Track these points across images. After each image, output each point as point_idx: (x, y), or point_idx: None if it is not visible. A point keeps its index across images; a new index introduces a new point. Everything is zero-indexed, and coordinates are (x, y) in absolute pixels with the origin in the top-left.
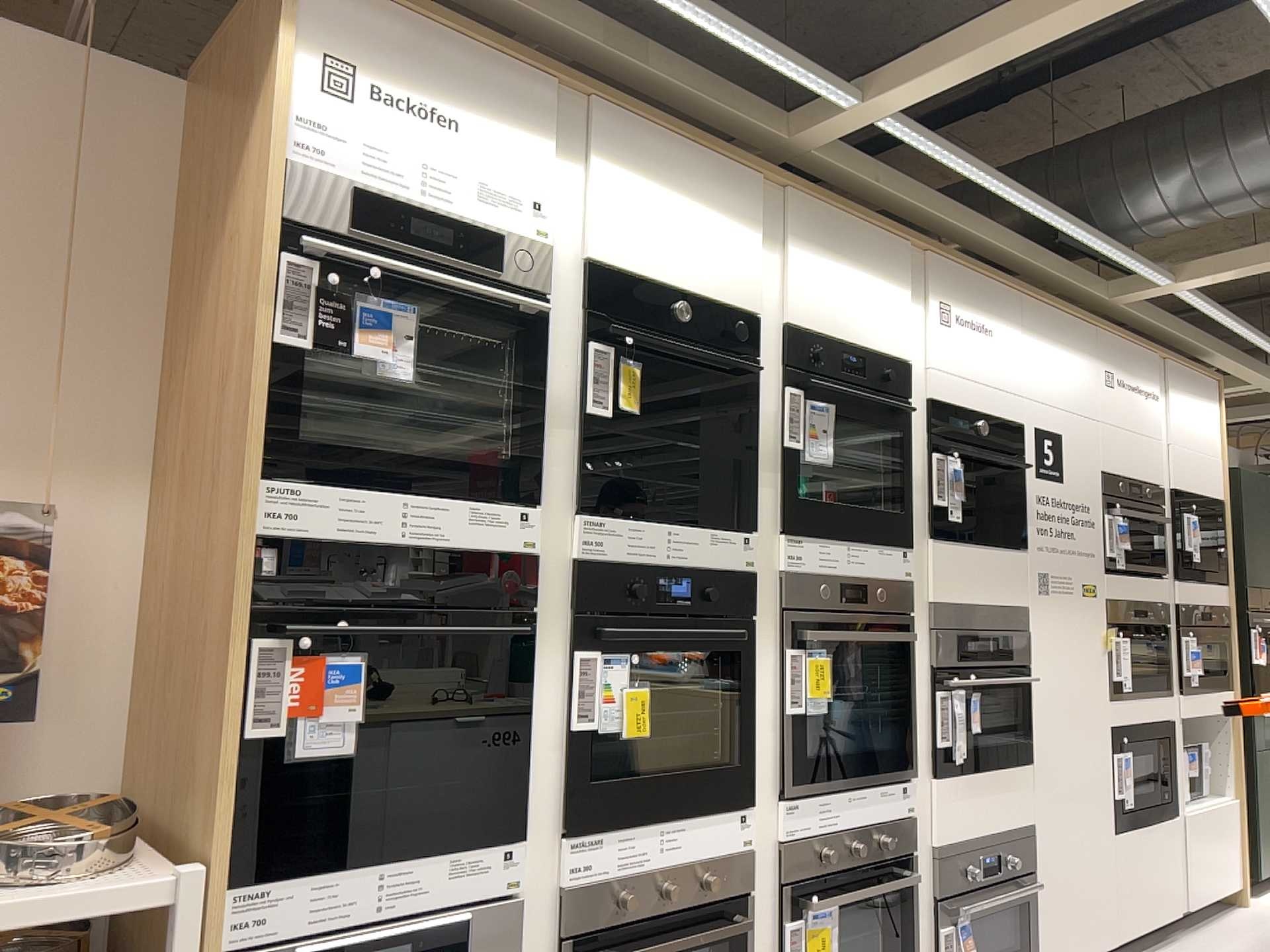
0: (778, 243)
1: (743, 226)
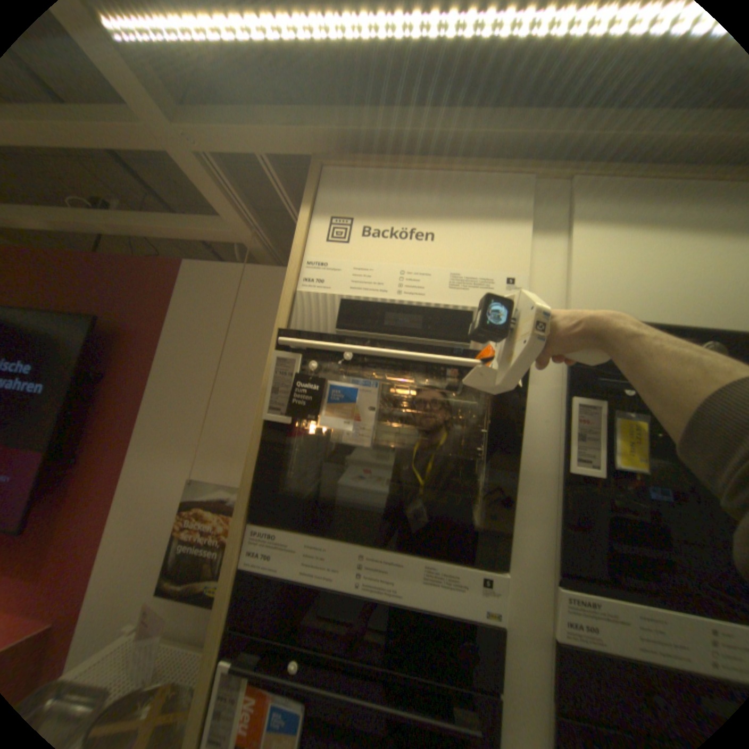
0: None
1: None
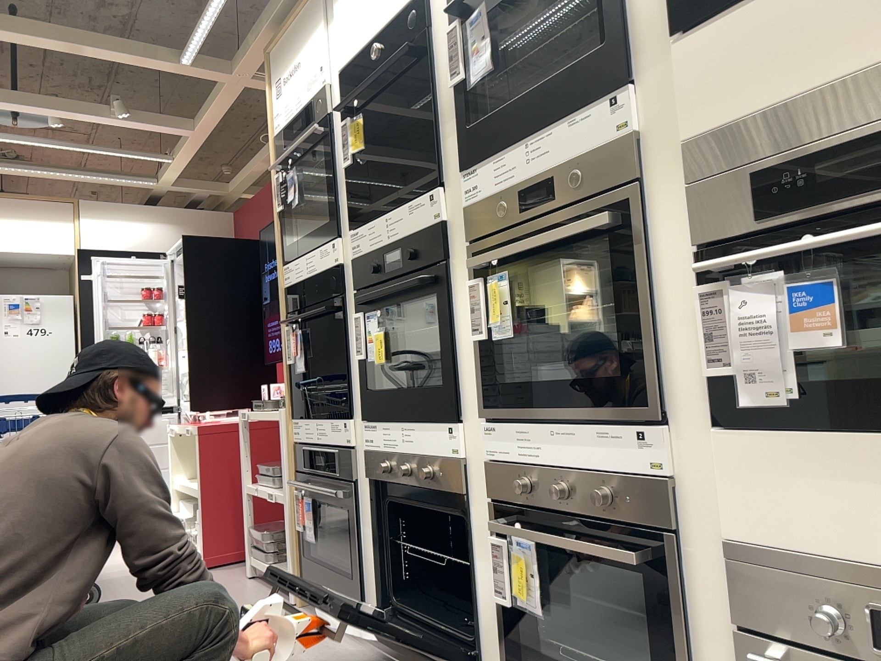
0: None
1: None
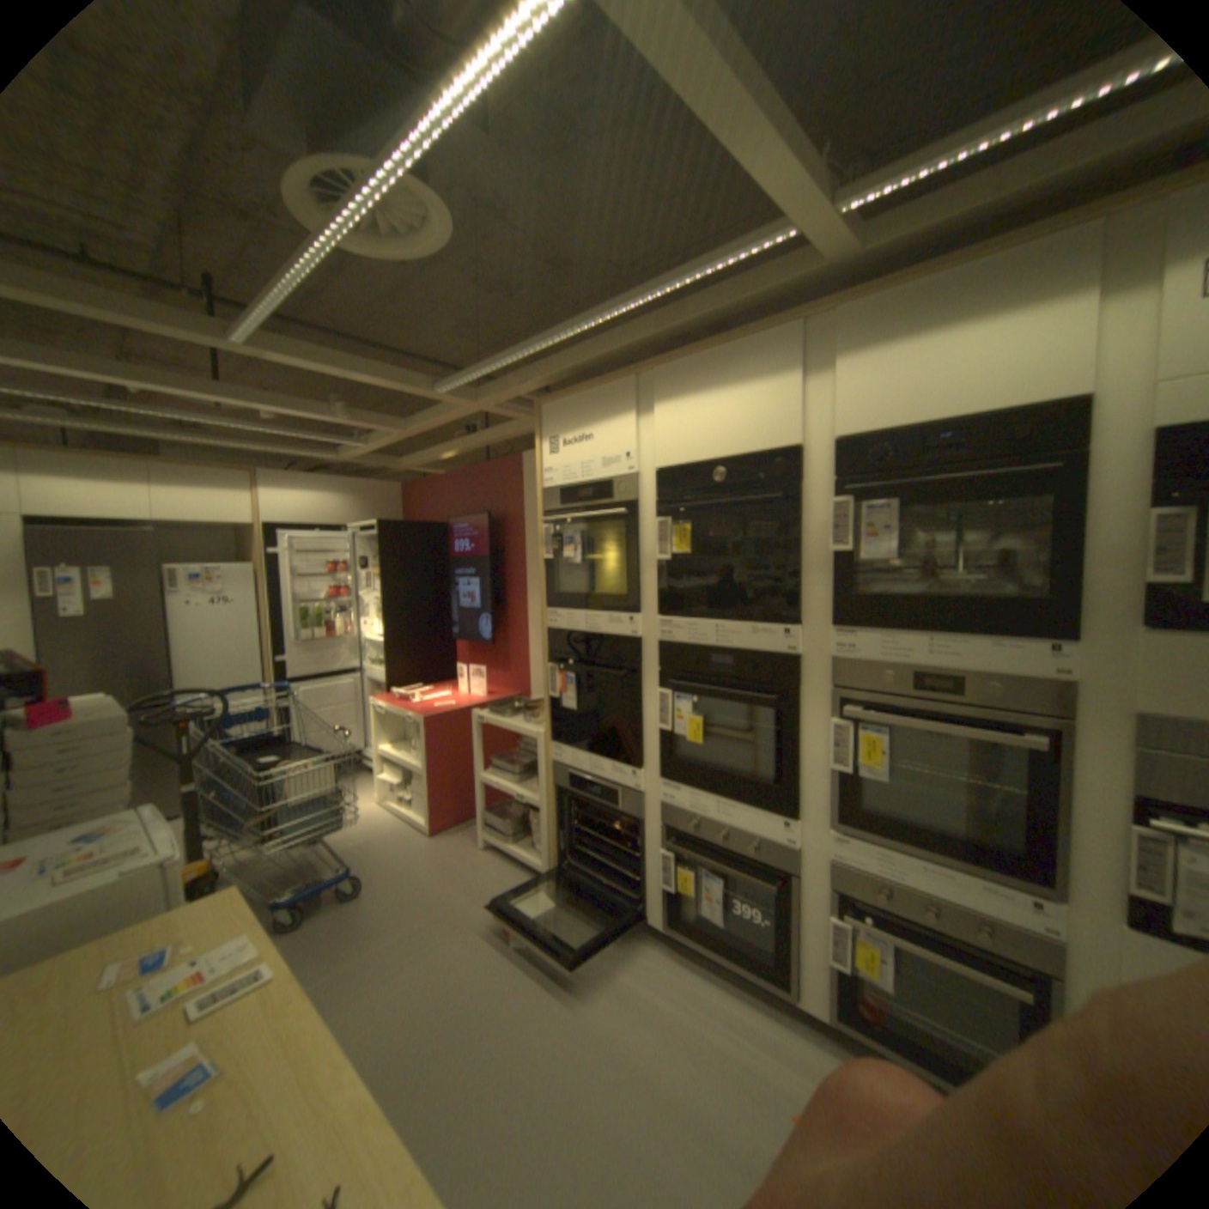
0: (833, 353)
1: (782, 366)
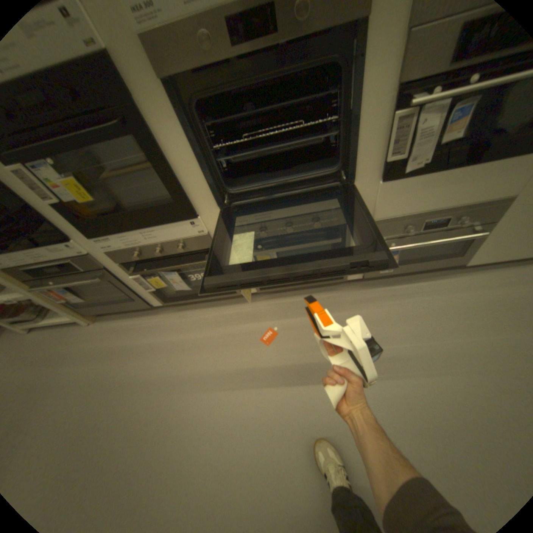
0: None
1: None
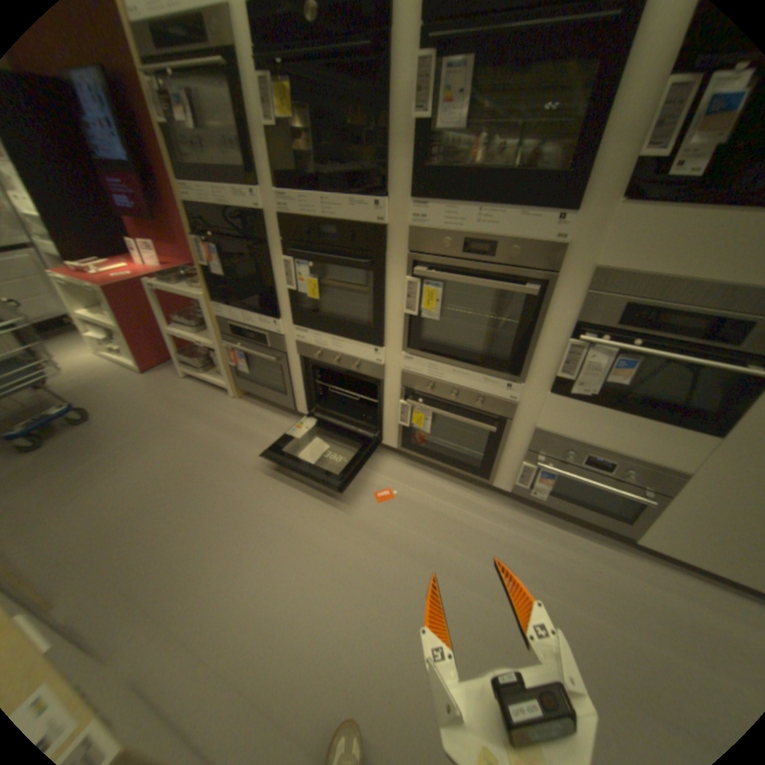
0: None
1: None
